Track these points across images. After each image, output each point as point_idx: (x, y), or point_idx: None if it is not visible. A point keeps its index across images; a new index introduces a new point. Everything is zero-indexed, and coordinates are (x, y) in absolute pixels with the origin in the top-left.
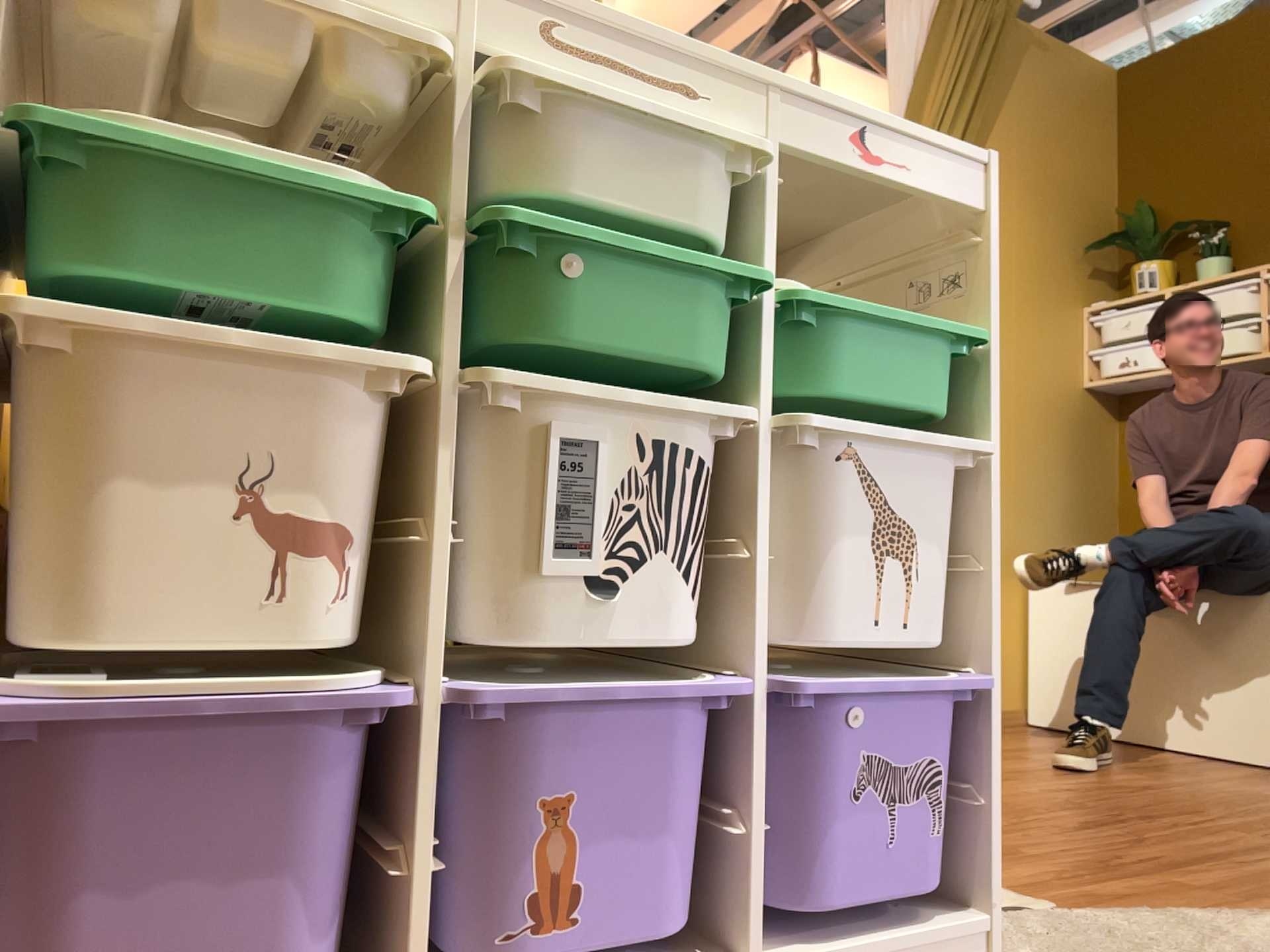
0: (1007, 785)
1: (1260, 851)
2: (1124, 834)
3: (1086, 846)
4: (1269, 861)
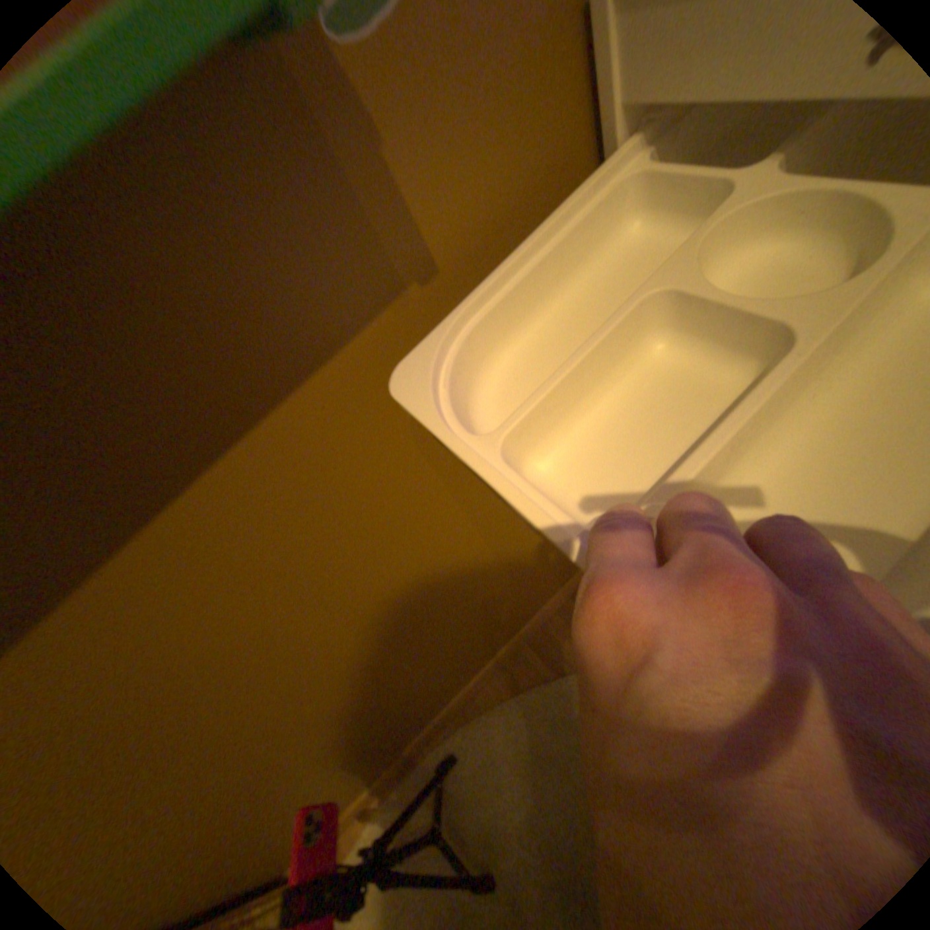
0: None
1: None
2: None
3: None
4: None
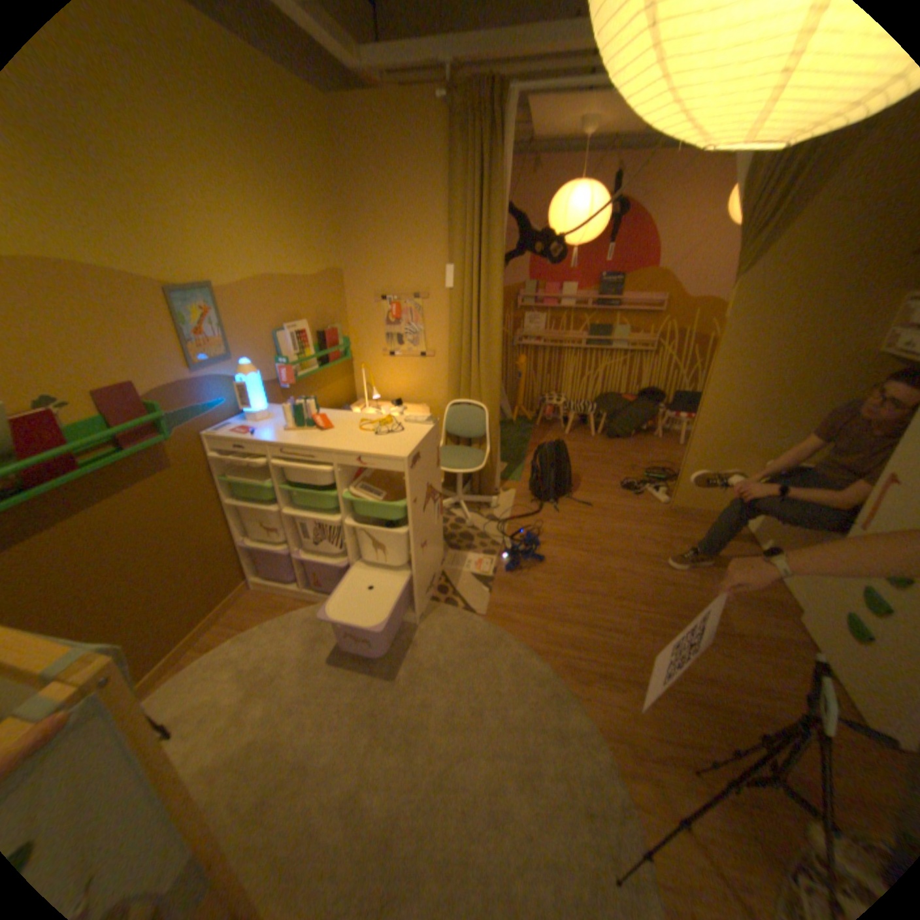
0: (608, 563)
1: (610, 635)
2: (583, 604)
3: (553, 603)
4: (599, 640)
